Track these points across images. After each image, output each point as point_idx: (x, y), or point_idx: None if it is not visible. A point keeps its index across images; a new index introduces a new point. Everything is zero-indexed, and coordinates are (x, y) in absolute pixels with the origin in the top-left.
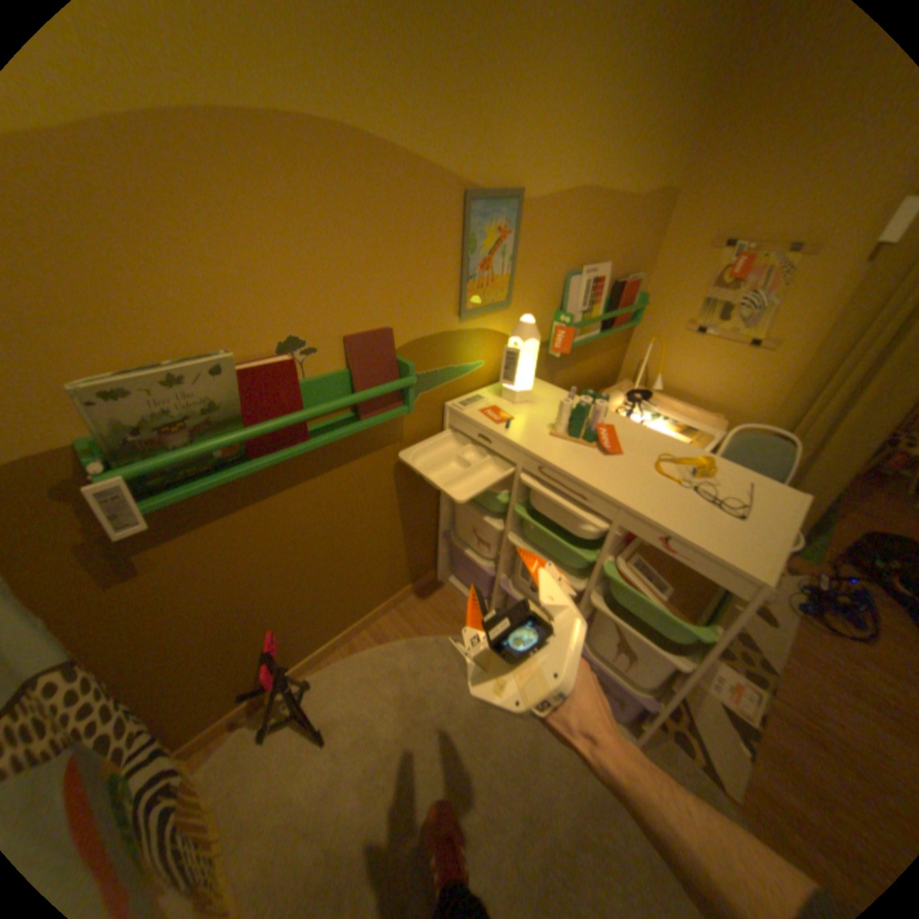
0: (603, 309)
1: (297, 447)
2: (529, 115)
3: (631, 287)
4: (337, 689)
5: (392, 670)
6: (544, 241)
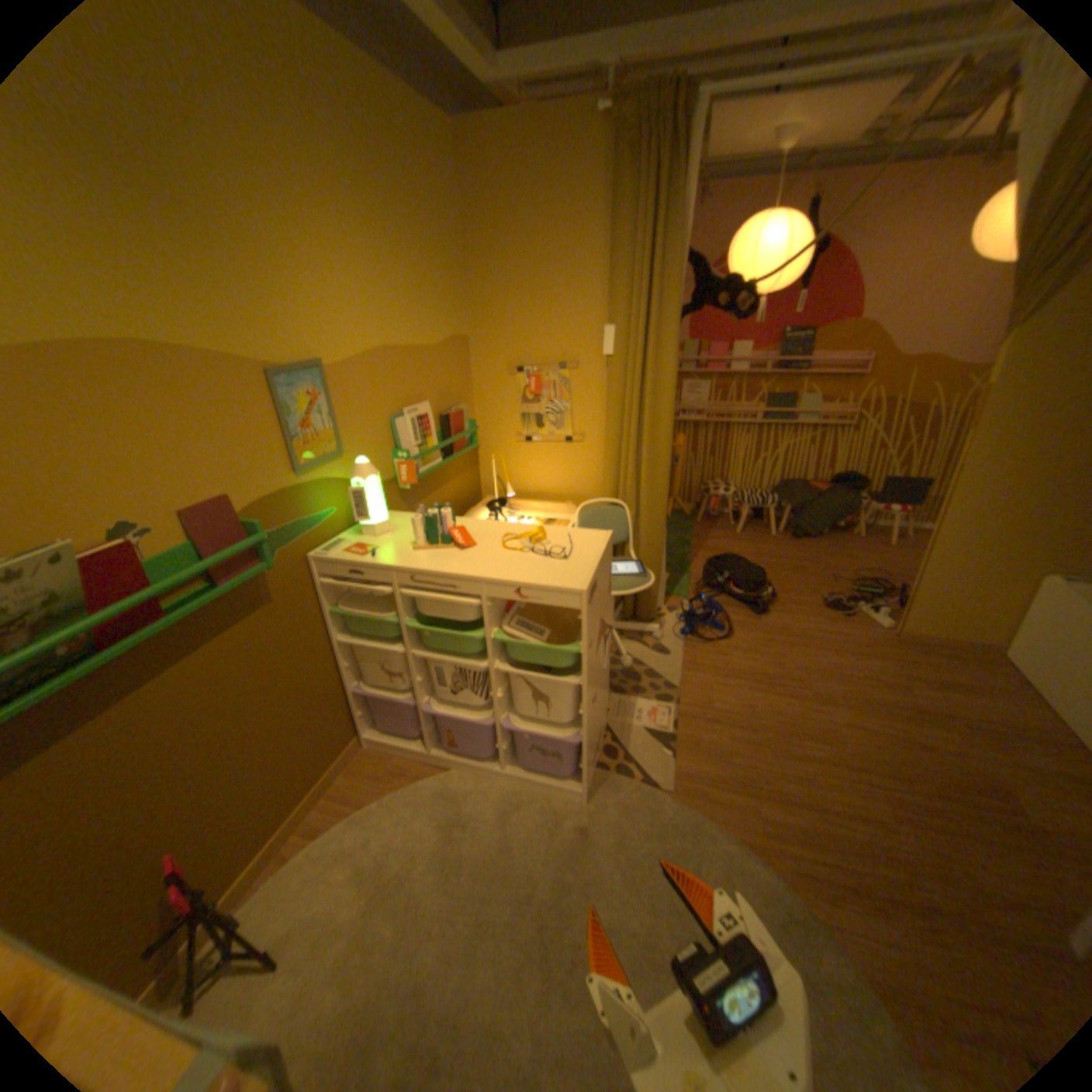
0: (438, 441)
1: (154, 626)
2: (305, 307)
3: (456, 418)
4: (277, 907)
5: (338, 854)
6: (358, 396)
